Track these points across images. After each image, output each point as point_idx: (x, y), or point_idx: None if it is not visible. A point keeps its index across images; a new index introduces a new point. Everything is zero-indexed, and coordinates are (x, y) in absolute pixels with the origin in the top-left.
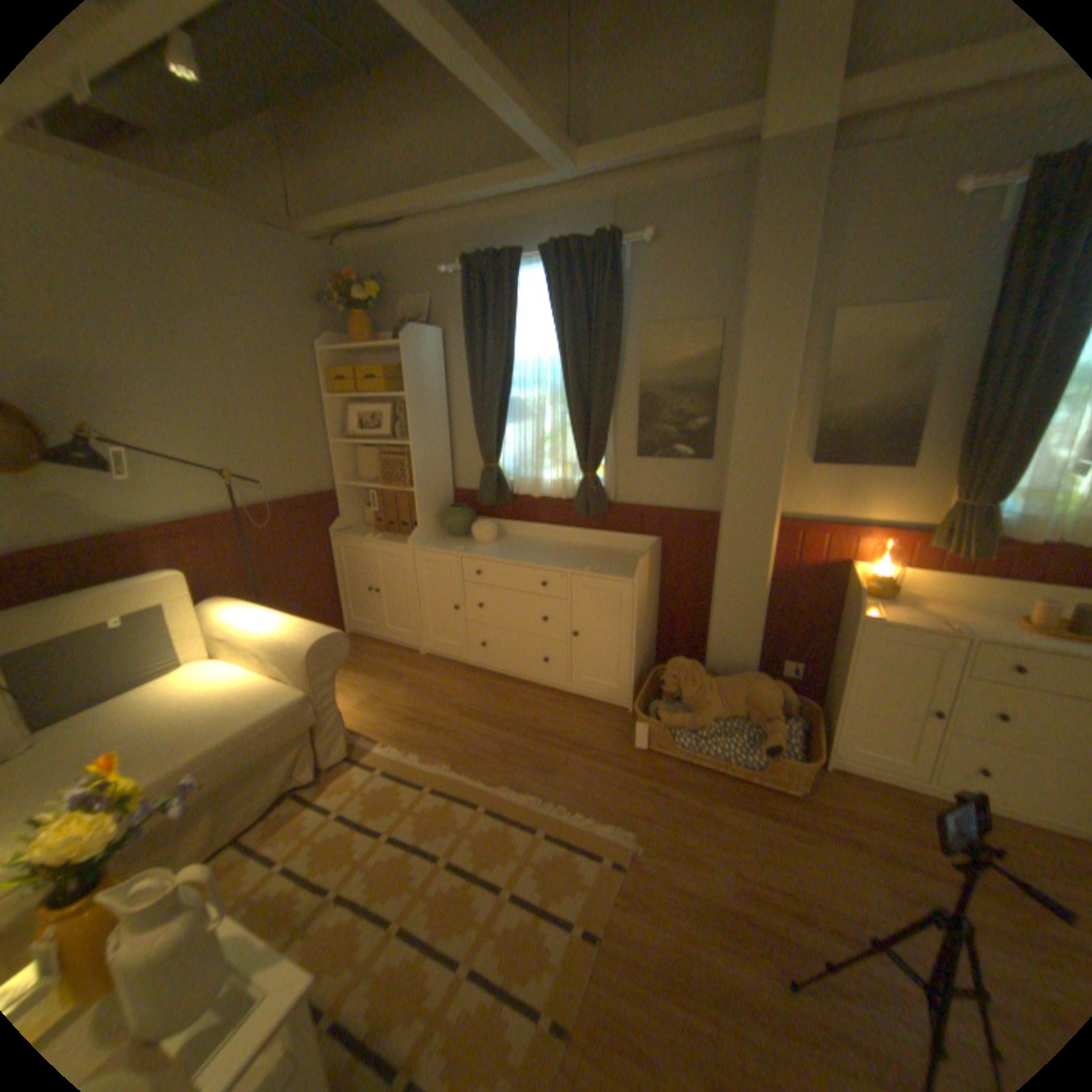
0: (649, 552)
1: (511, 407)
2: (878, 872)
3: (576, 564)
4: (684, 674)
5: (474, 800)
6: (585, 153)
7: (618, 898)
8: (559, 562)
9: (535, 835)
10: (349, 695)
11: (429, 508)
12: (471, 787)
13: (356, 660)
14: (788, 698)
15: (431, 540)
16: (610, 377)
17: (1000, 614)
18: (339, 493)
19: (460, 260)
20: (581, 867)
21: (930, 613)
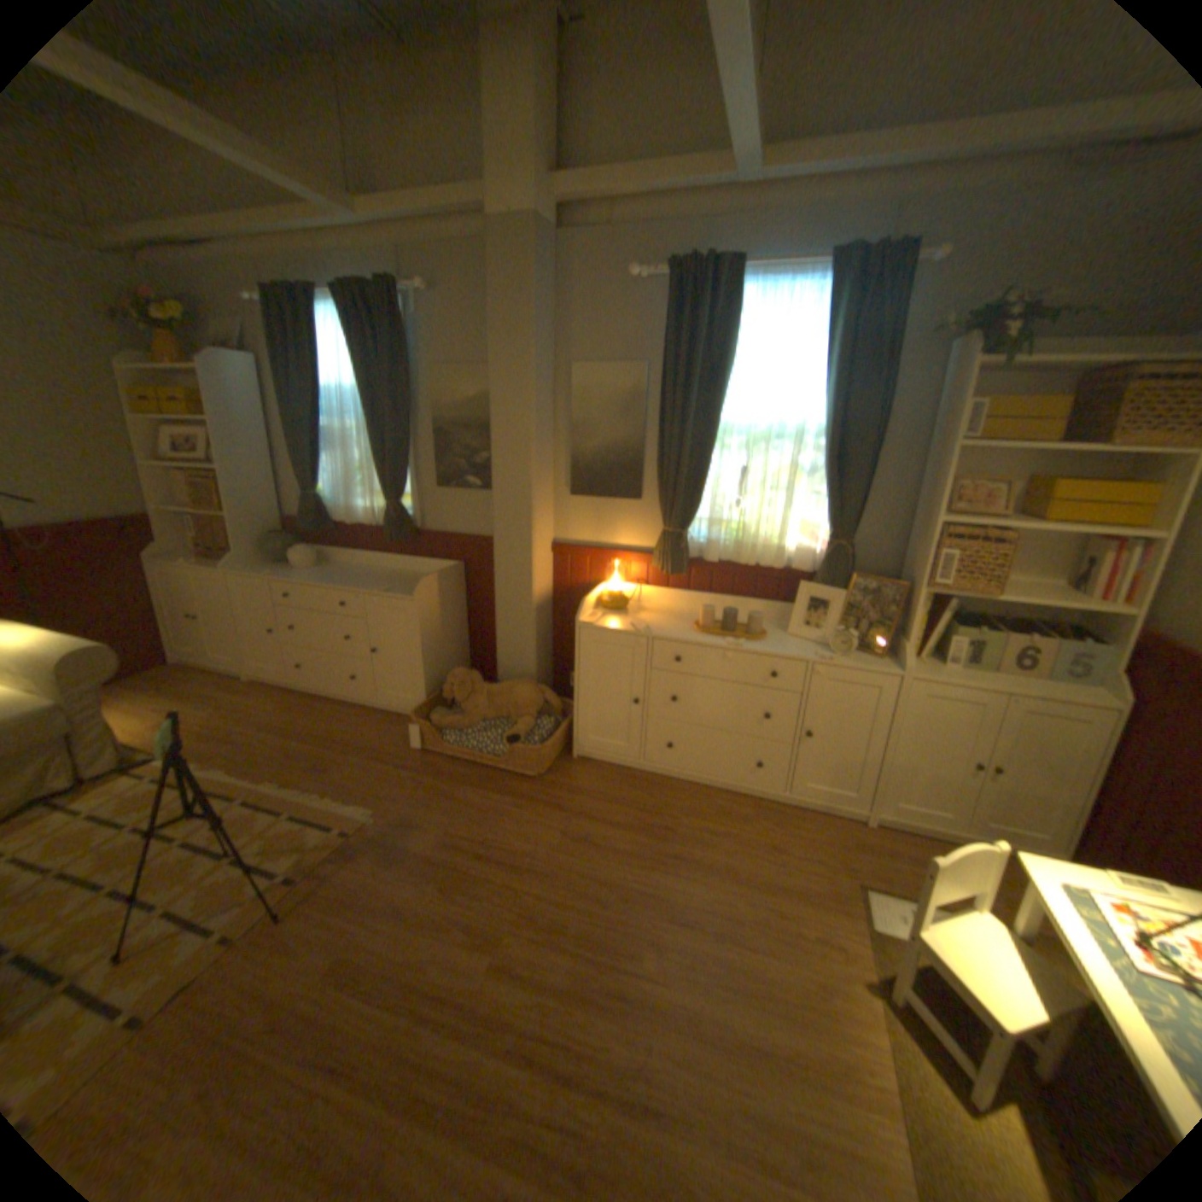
0: (438, 575)
1: (321, 437)
2: (562, 825)
3: (372, 587)
4: (458, 683)
5: (233, 798)
6: (359, 204)
7: (329, 858)
8: (357, 586)
9: (278, 820)
10: (145, 721)
11: (244, 535)
12: (235, 788)
13: (167, 690)
14: (548, 701)
15: (247, 567)
16: (400, 412)
17: (689, 620)
18: (150, 520)
19: (259, 291)
20: (307, 839)
21: (635, 620)
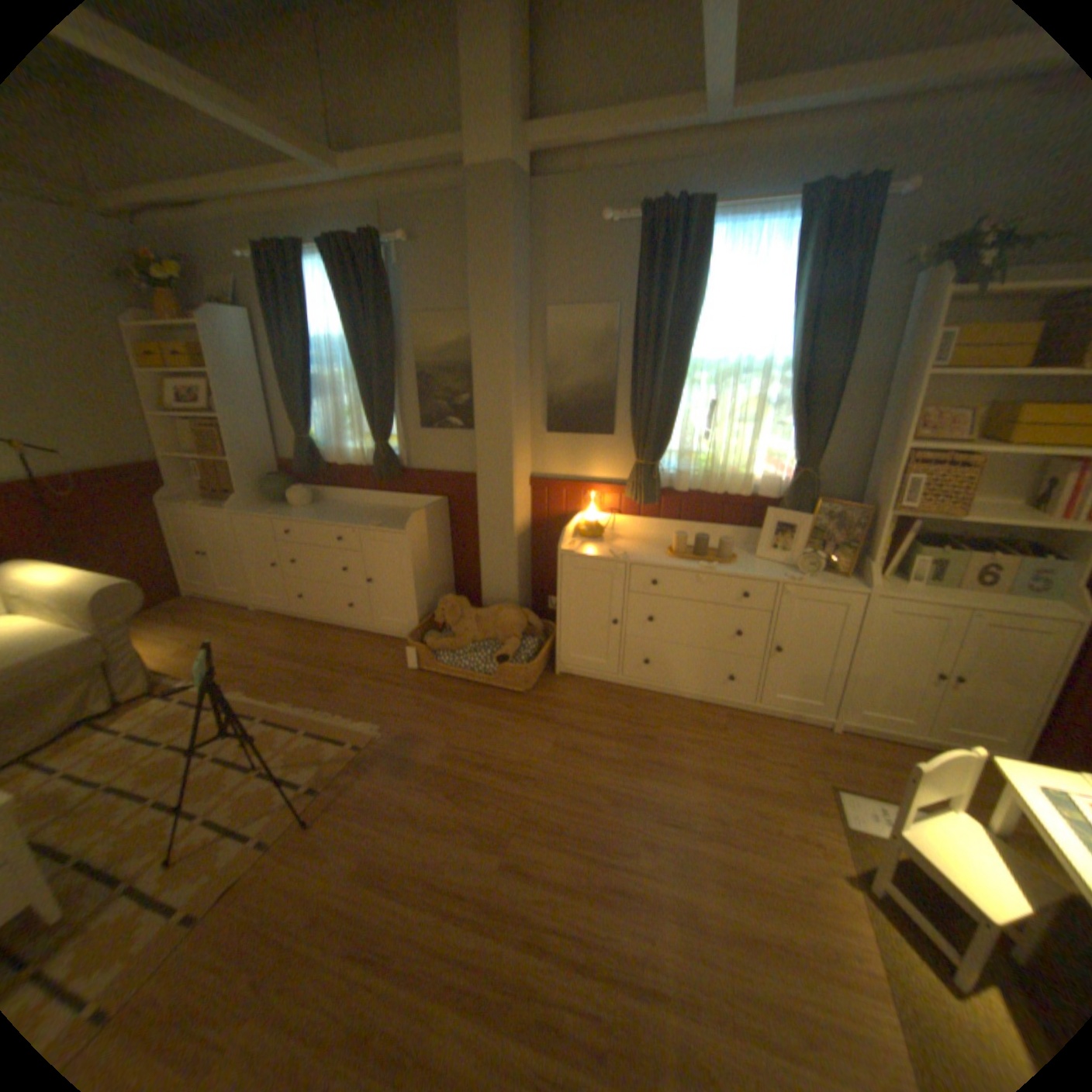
0: (425, 510)
1: (312, 385)
2: (552, 736)
3: (366, 523)
4: (448, 608)
5: (253, 716)
6: (341, 160)
7: (344, 769)
8: (352, 521)
9: (295, 736)
10: (166, 649)
11: (245, 477)
12: (253, 708)
13: (183, 620)
14: (530, 623)
15: (249, 507)
16: (386, 359)
17: (662, 546)
18: (159, 466)
19: (250, 248)
20: (323, 753)
21: (612, 547)
